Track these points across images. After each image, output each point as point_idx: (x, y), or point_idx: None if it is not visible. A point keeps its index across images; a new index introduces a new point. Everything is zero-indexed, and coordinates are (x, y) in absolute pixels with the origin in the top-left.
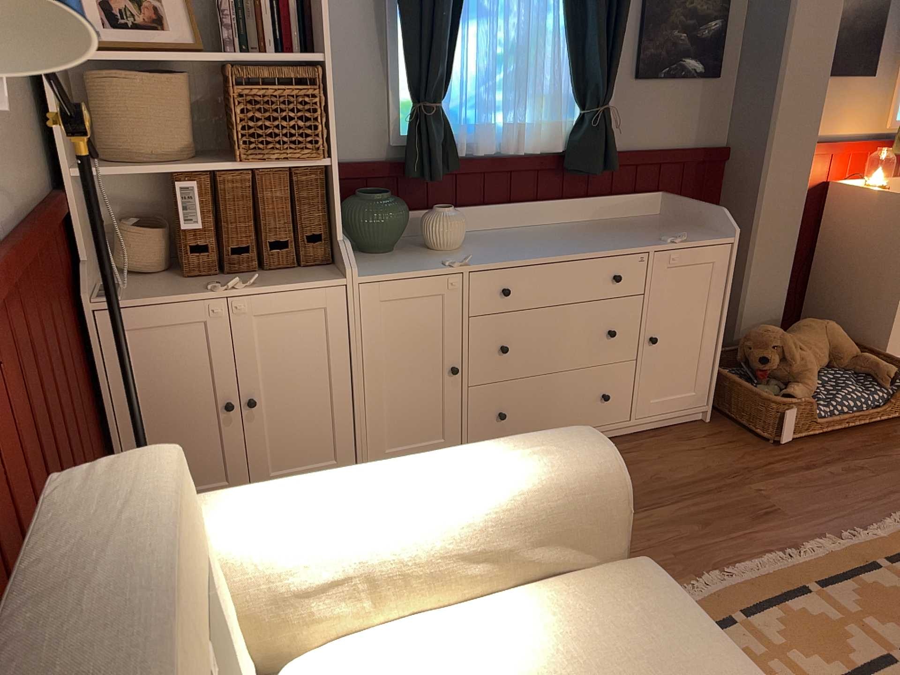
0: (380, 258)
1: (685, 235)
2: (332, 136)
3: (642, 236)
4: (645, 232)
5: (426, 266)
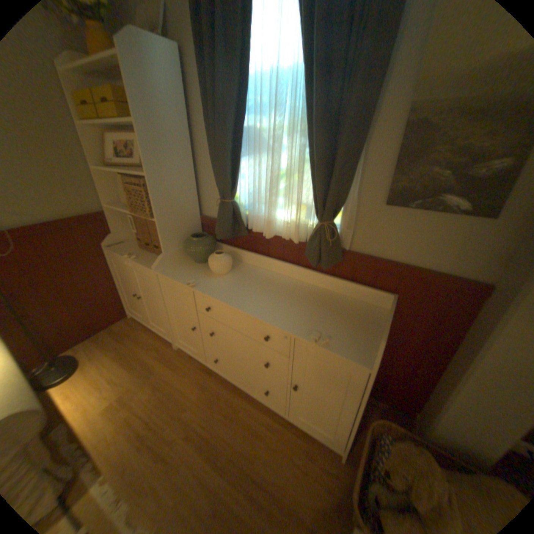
0: (191, 265)
1: (327, 342)
2: (154, 209)
3: (316, 322)
4: (329, 320)
5: (184, 279)
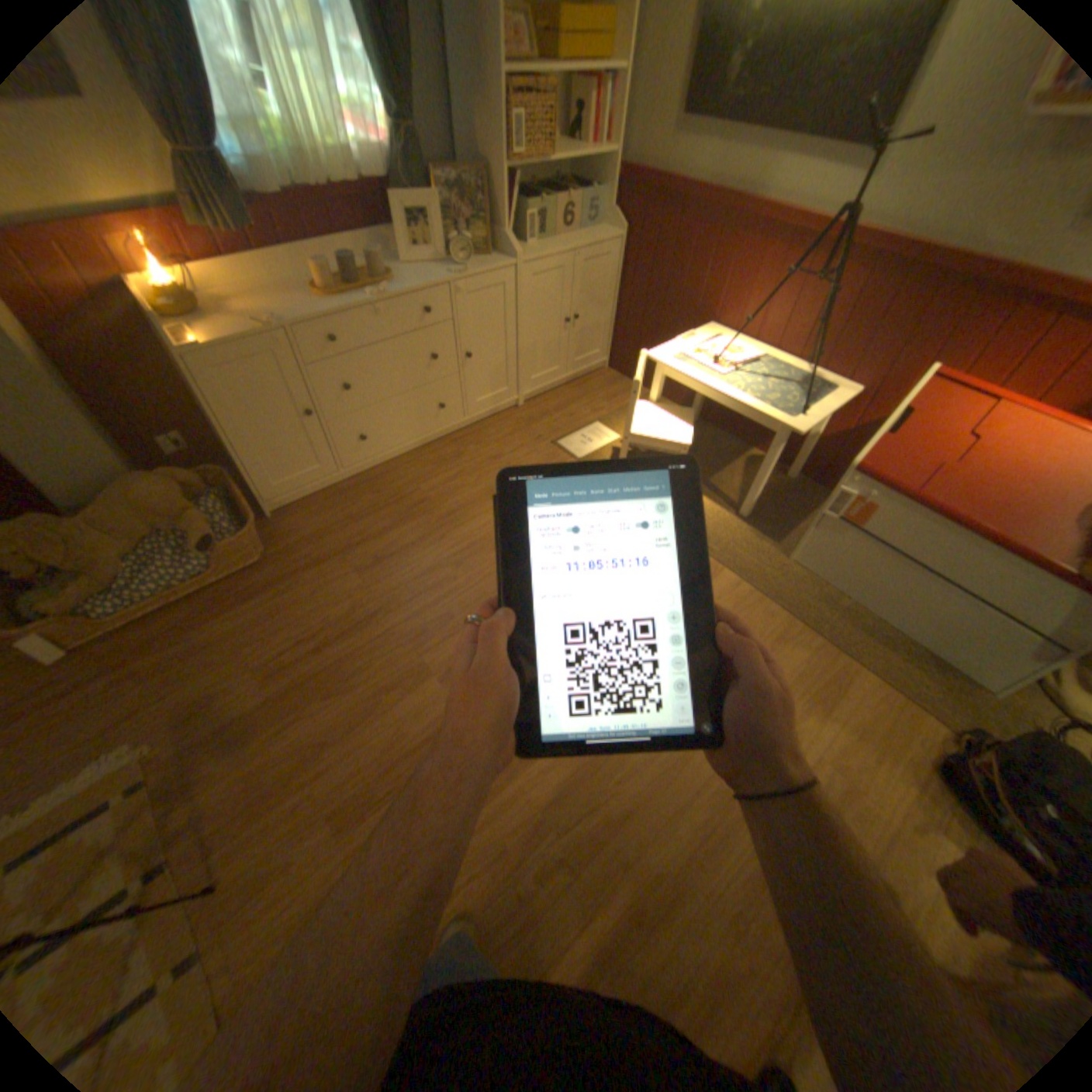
0: None
1: None
2: None
3: None
4: None
5: None
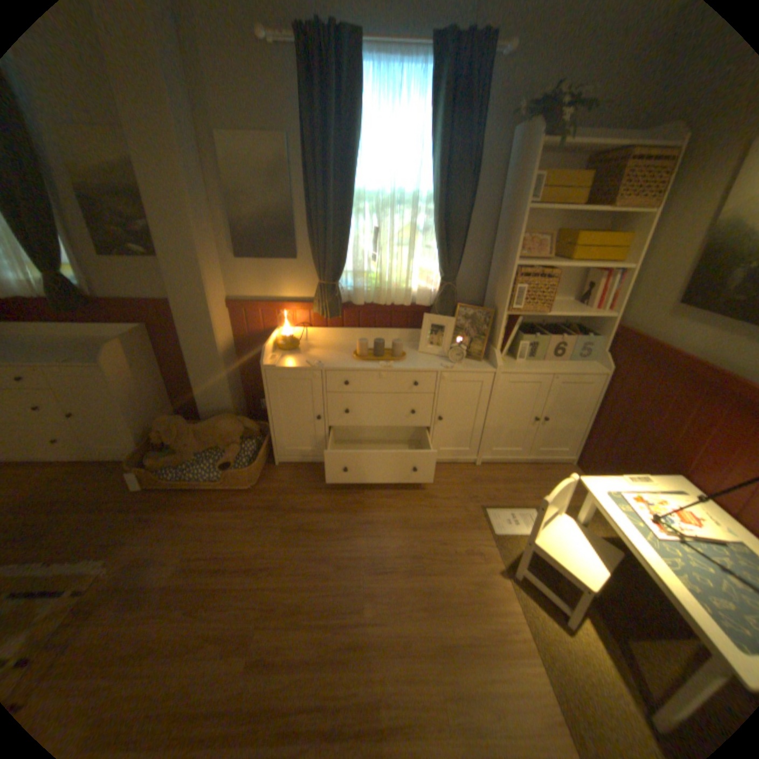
0: None
1: (65, 359)
2: None
3: (65, 355)
4: (80, 351)
5: None
